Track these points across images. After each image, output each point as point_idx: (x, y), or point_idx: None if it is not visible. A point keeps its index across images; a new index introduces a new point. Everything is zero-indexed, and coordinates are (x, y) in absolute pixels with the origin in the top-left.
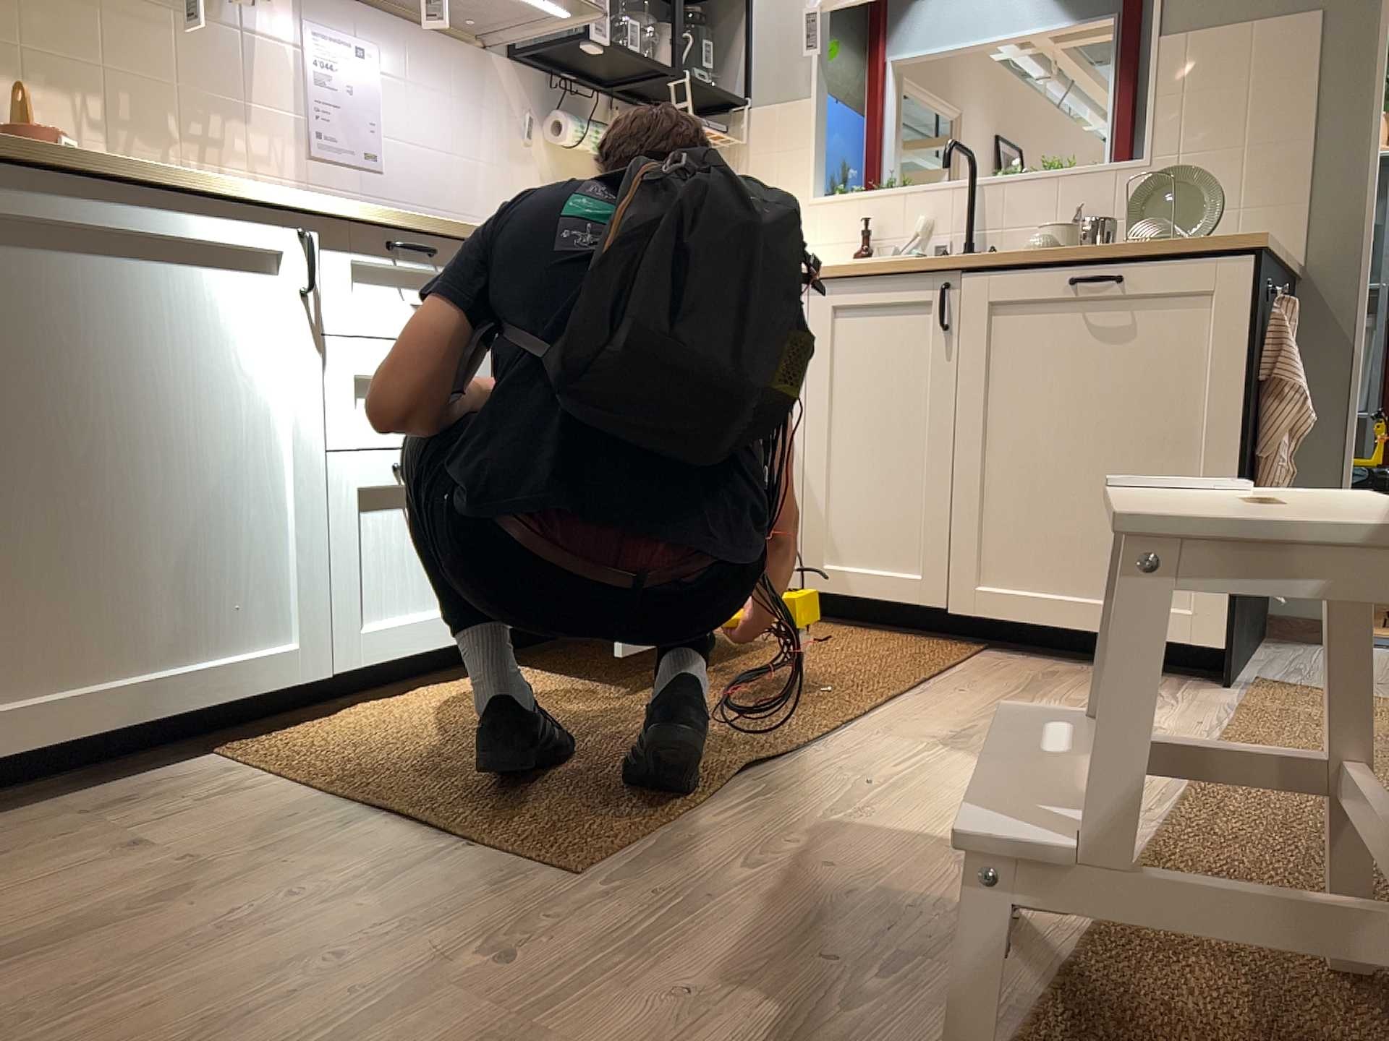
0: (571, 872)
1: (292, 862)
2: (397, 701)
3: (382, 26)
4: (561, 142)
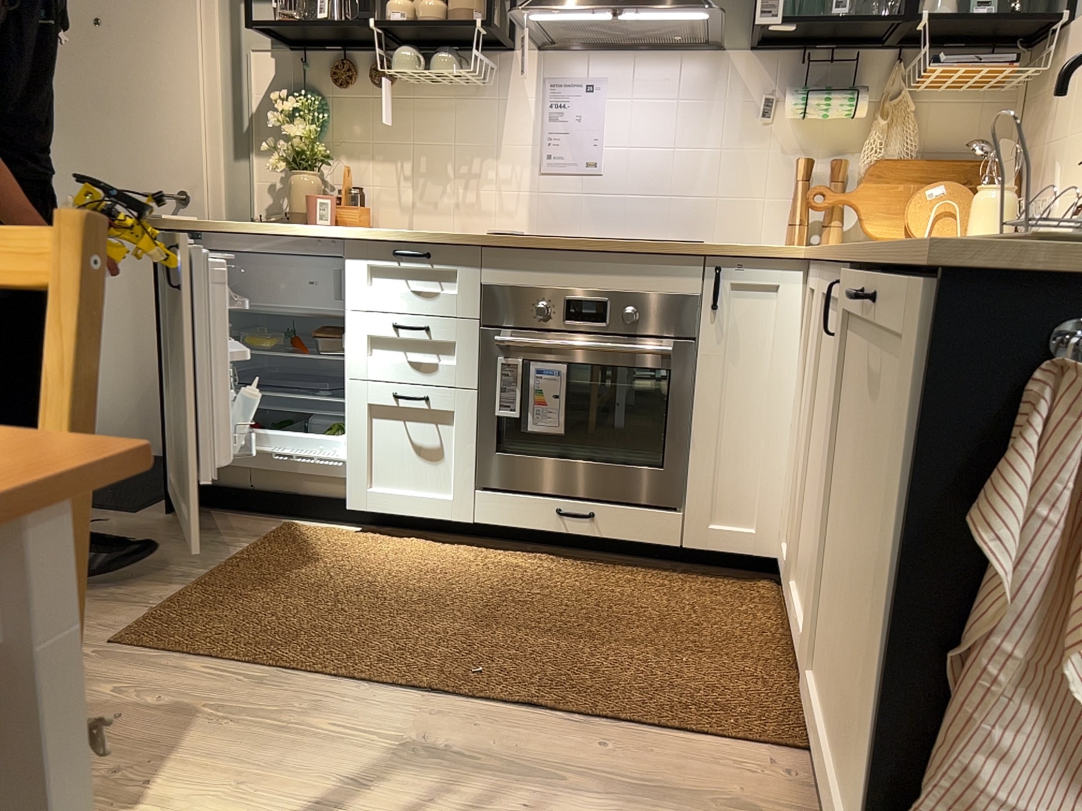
0: (110, 640)
1: (134, 577)
2: (398, 541)
3: (608, 62)
4: (781, 117)
